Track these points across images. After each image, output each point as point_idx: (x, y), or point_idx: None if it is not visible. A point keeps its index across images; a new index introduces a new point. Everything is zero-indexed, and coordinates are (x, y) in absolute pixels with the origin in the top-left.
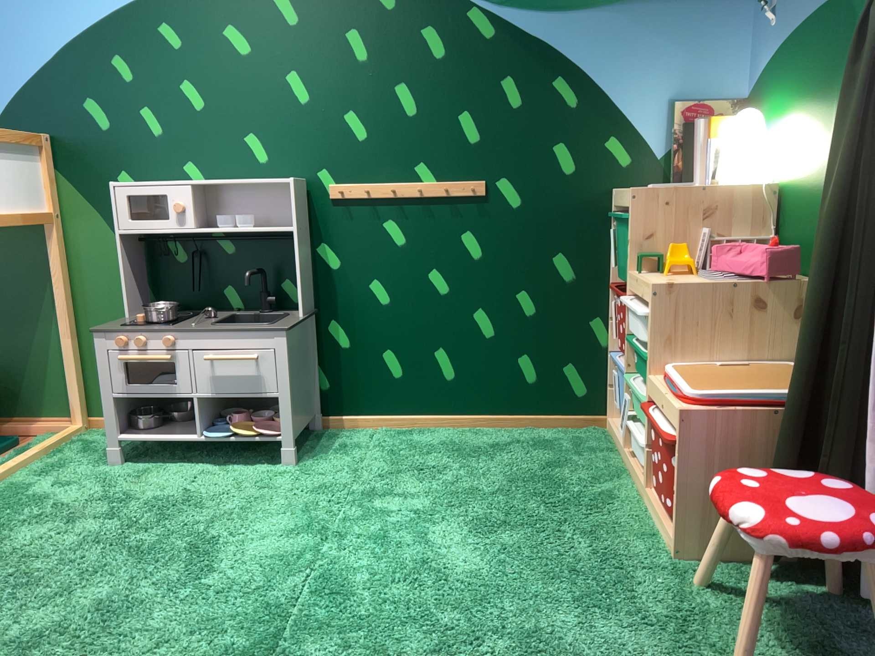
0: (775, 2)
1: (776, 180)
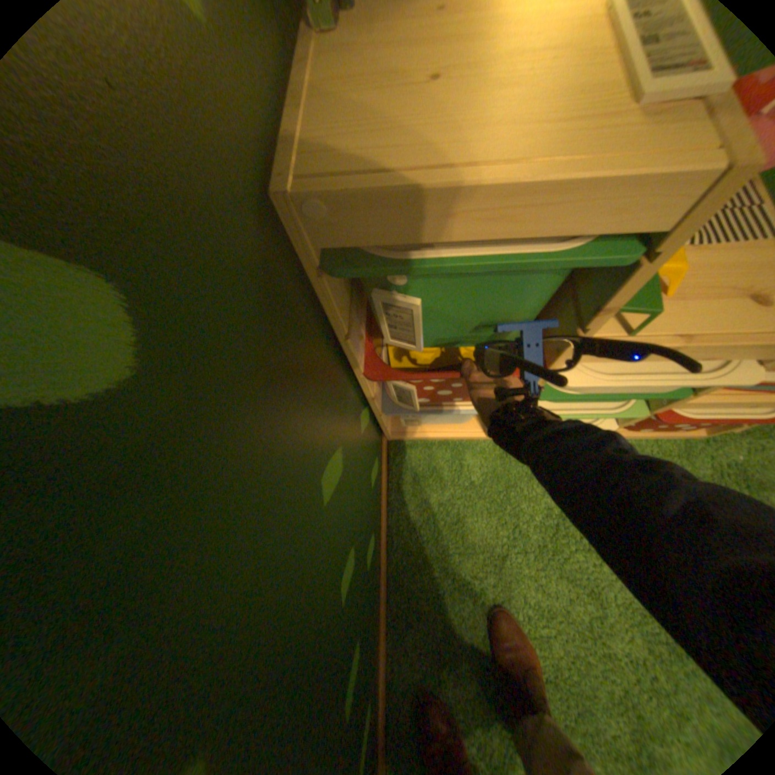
0: None
1: None
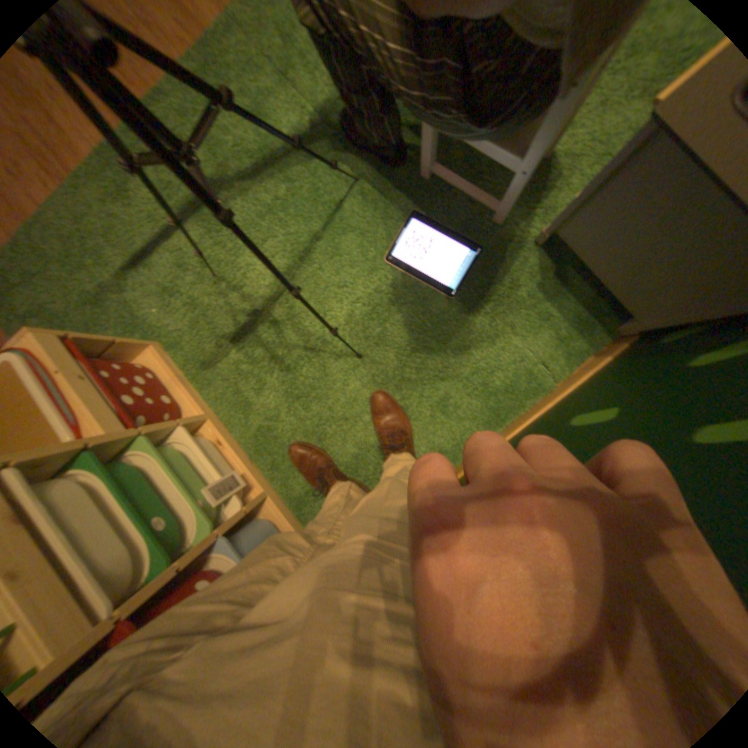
0: None
1: None
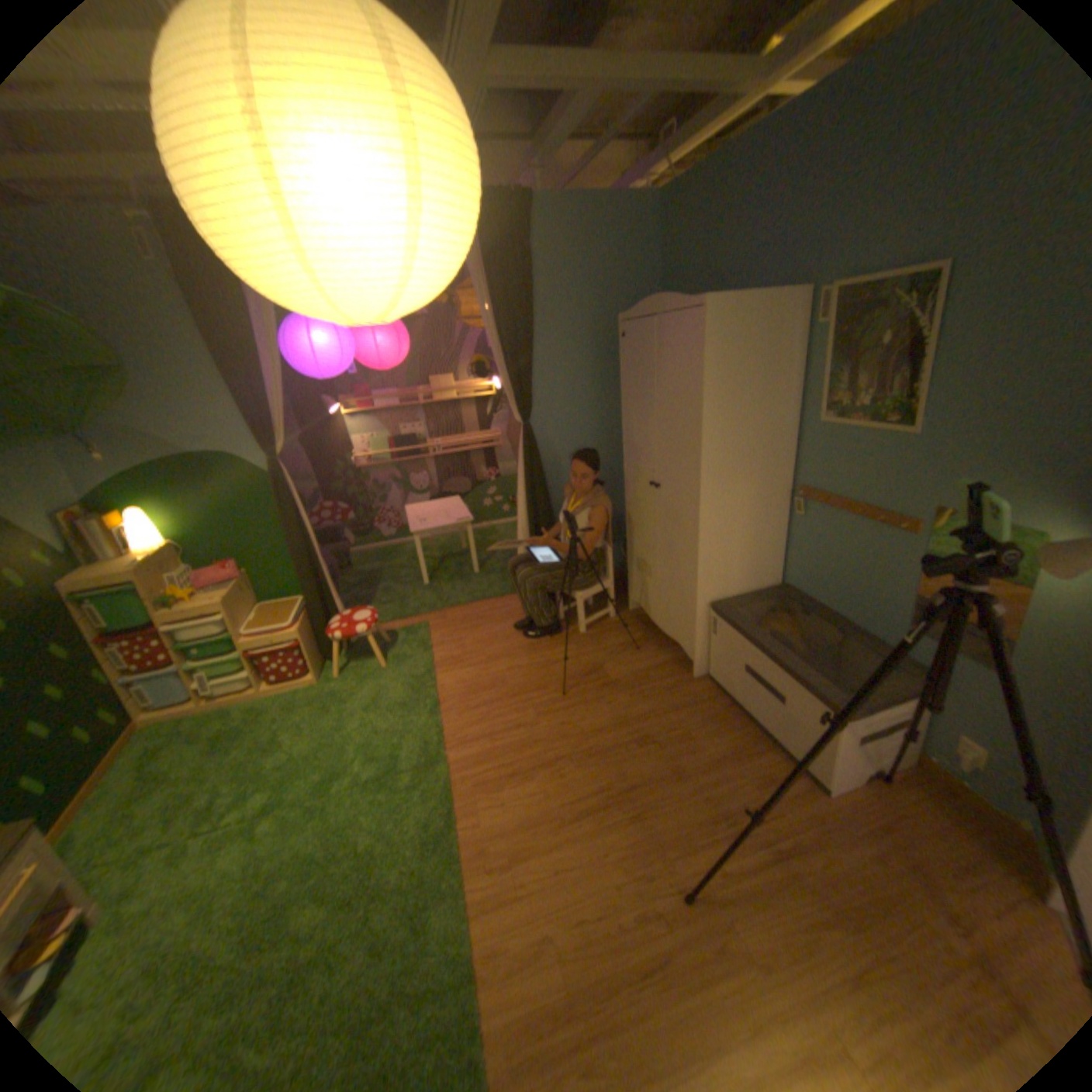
0: (97, 449)
1: (162, 540)
